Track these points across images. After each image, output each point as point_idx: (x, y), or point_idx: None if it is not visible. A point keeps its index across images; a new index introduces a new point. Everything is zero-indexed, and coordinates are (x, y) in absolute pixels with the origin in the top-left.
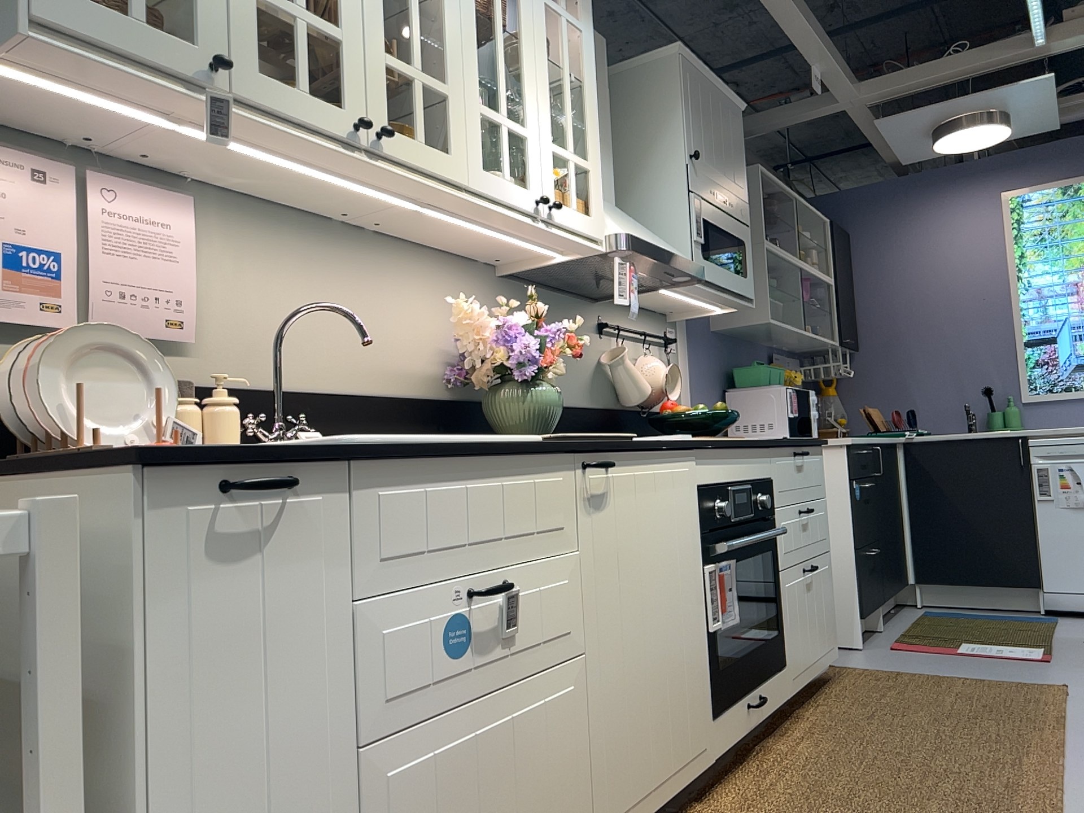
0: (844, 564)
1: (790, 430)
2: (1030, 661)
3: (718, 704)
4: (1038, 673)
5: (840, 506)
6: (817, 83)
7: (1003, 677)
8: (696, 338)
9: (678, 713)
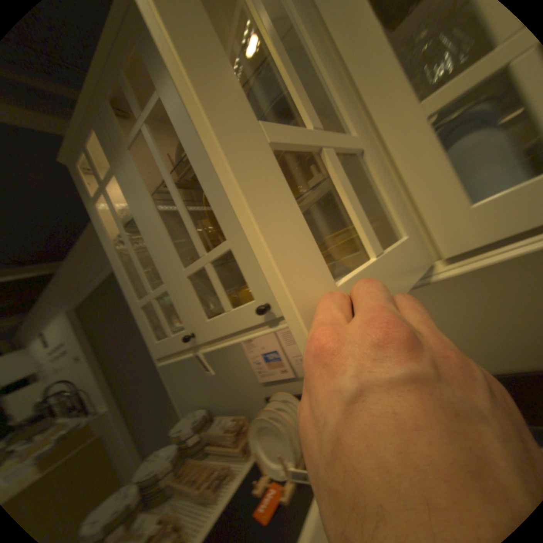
0: None
1: None
2: None
3: None
4: None
5: None
6: None
7: None
8: None
9: None
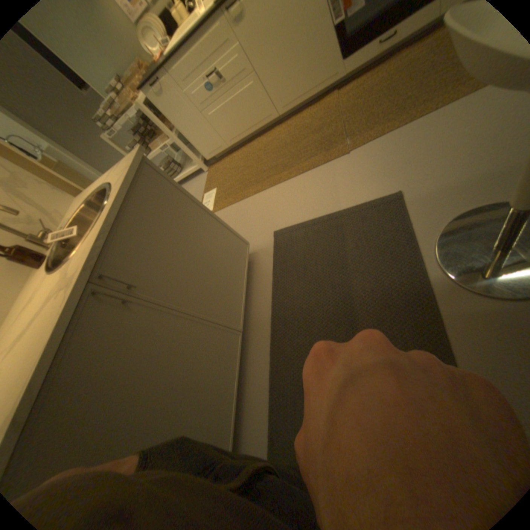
0: None
1: None
2: None
3: (347, 51)
4: None
5: None
6: None
7: None
8: None
9: (313, 67)
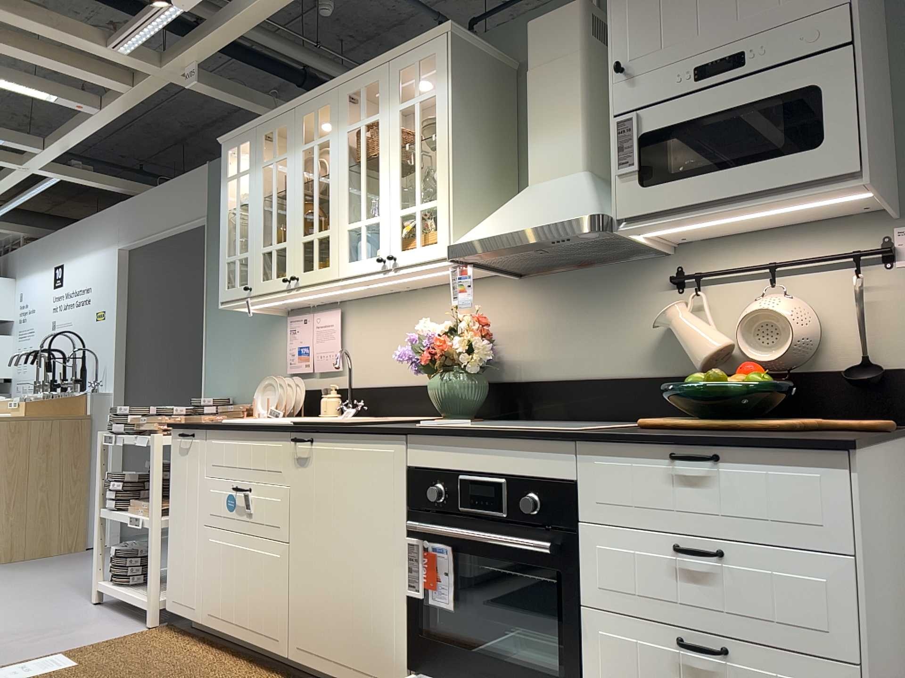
0: None
1: None
2: None
3: (415, 664)
4: None
5: None
6: None
7: None
8: None
9: (359, 630)
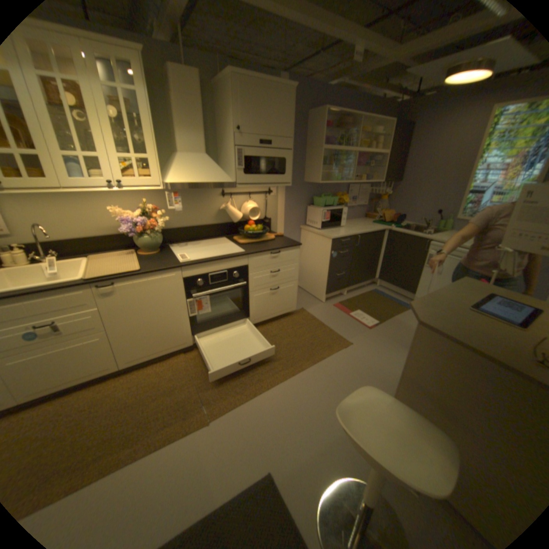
0: (324, 277)
1: (322, 226)
2: (364, 328)
3: (195, 332)
4: (355, 334)
5: (326, 258)
6: (358, 54)
7: (341, 332)
8: (290, 187)
9: (166, 337)
